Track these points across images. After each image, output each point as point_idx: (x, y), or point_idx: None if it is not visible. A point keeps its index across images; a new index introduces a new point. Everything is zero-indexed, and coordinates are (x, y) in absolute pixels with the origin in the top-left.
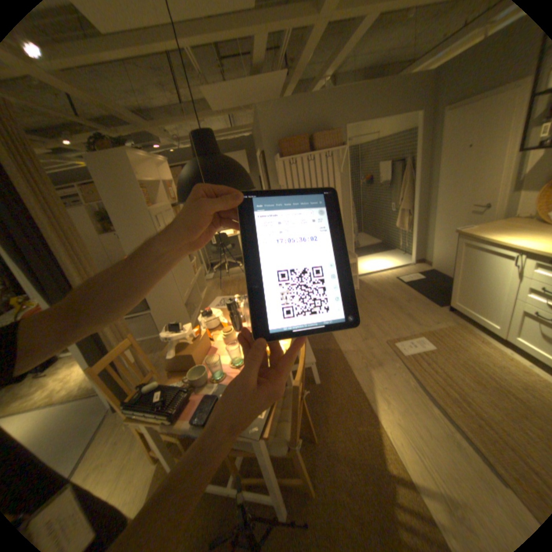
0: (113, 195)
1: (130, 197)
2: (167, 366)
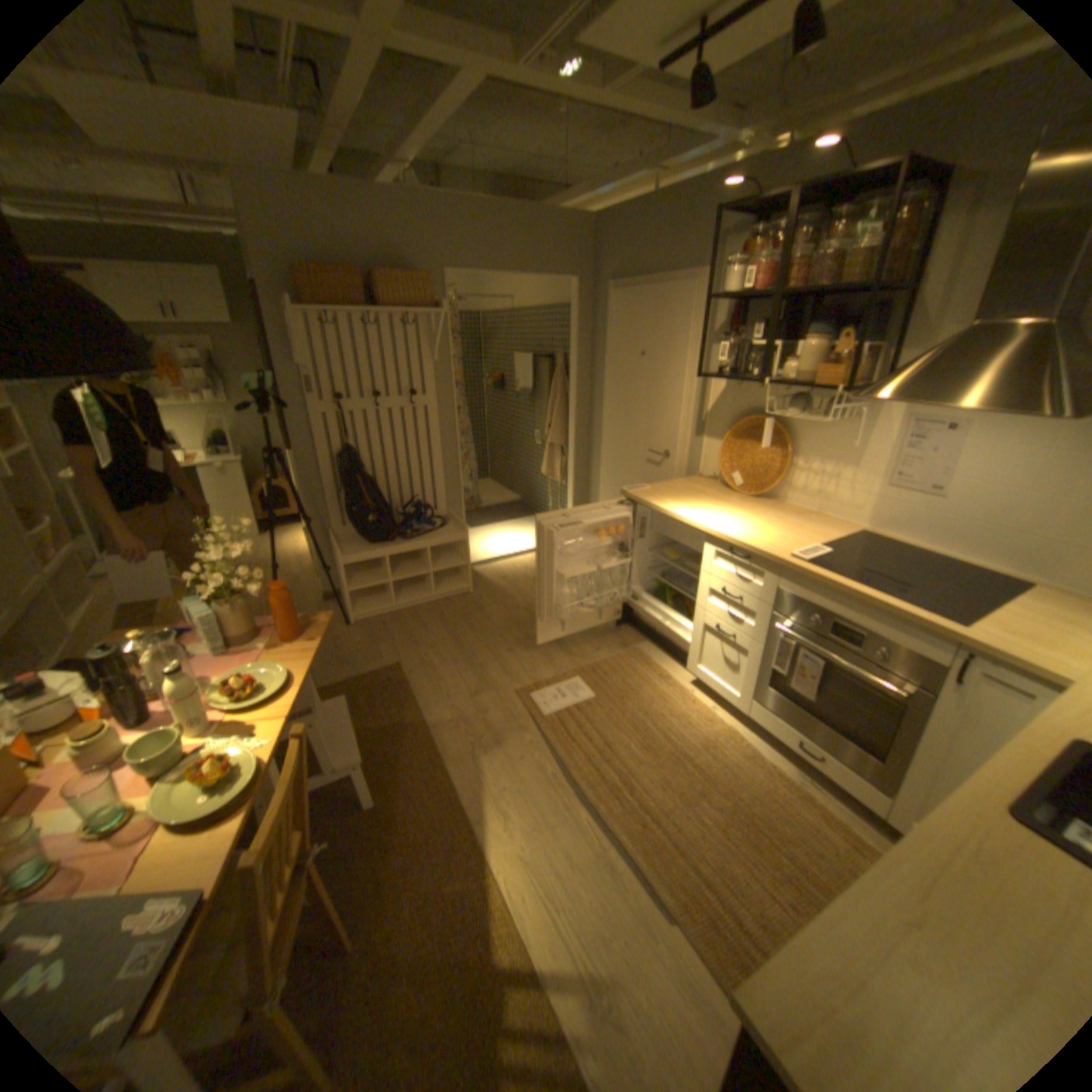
0: None
1: None
2: None
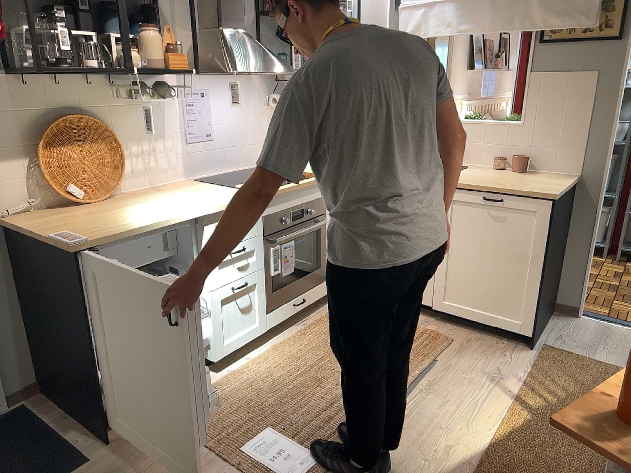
0: None
1: None
2: None
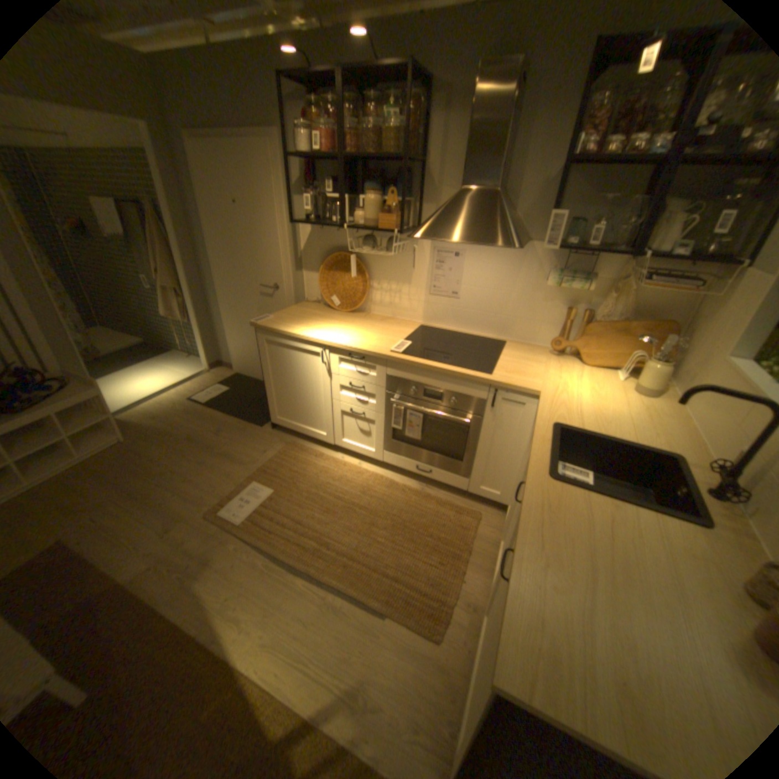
0: None
1: None
2: None
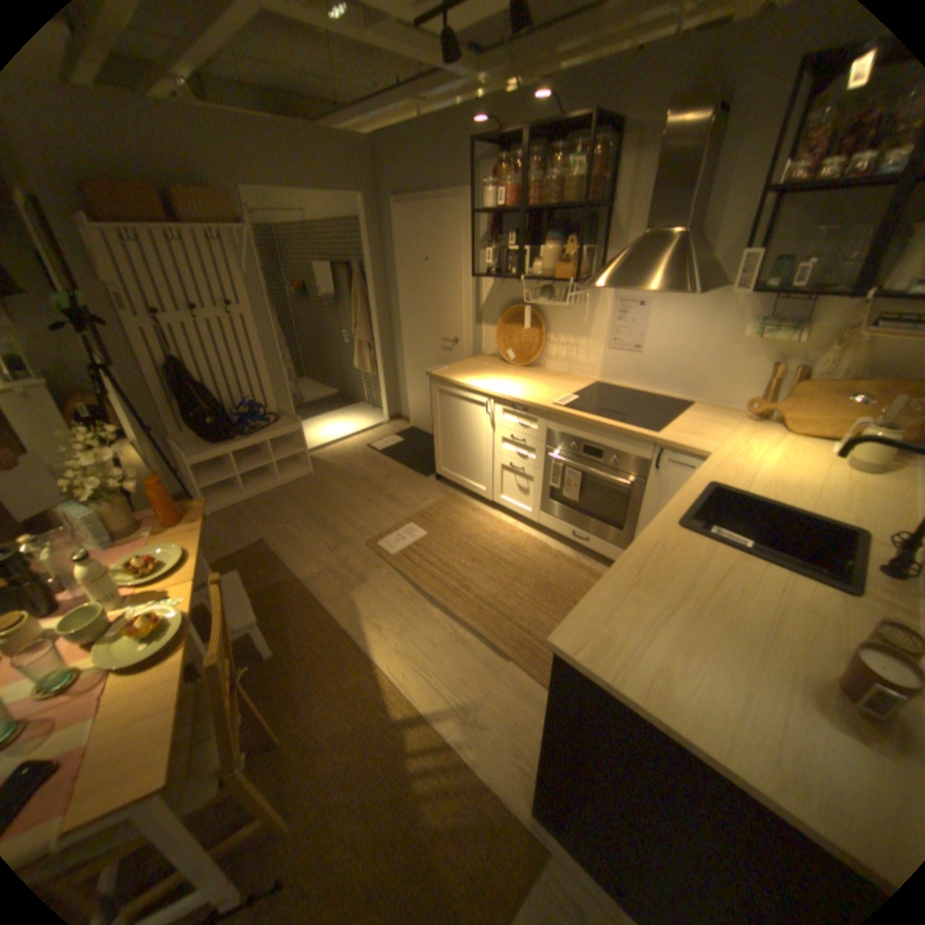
0: None
1: None
2: None
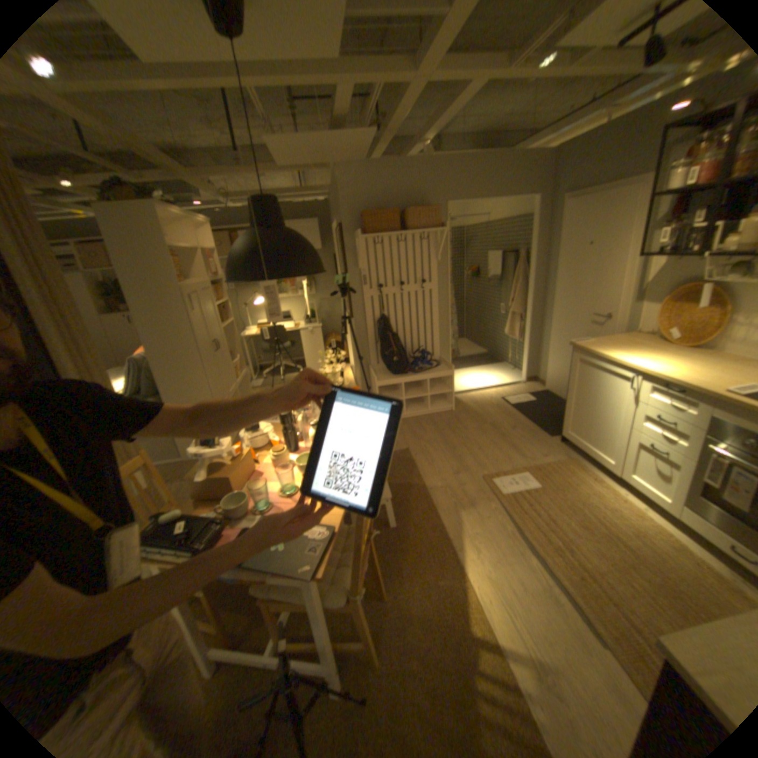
0: (129, 263)
1: (153, 268)
2: (192, 495)
